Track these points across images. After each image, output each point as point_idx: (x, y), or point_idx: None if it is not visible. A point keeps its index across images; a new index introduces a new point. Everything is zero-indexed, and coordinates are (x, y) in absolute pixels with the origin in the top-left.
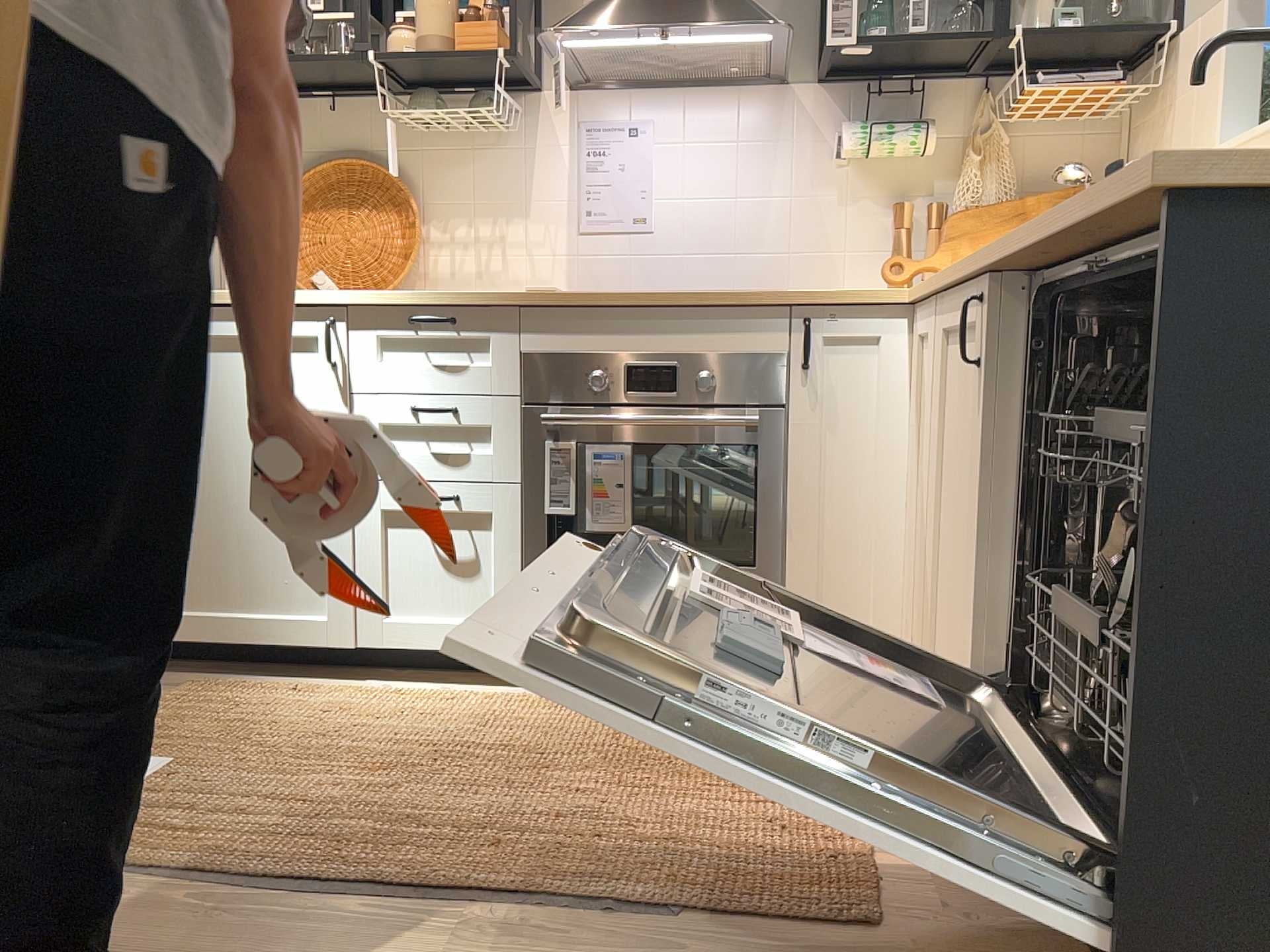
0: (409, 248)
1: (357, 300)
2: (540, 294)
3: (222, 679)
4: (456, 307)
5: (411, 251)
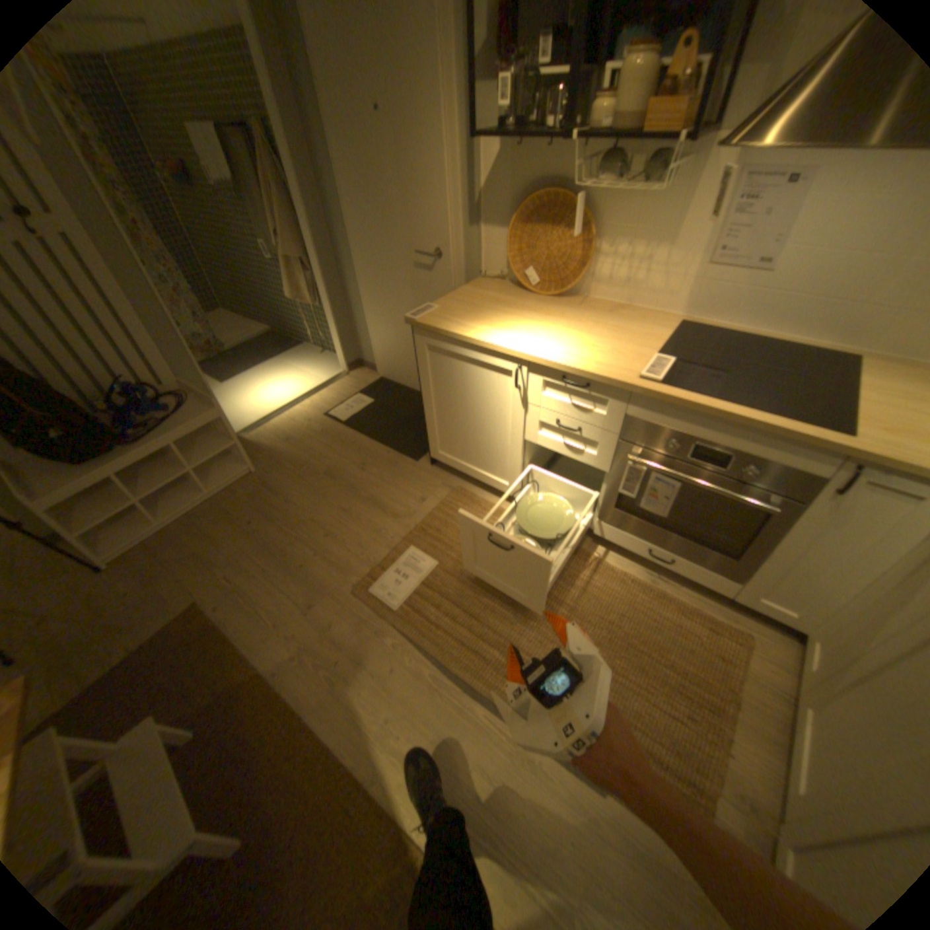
0: (586, 259)
1: (534, 359)
2: (647, 389)
3: (467, 486)
4: (591, 379)
5: (586, 263)
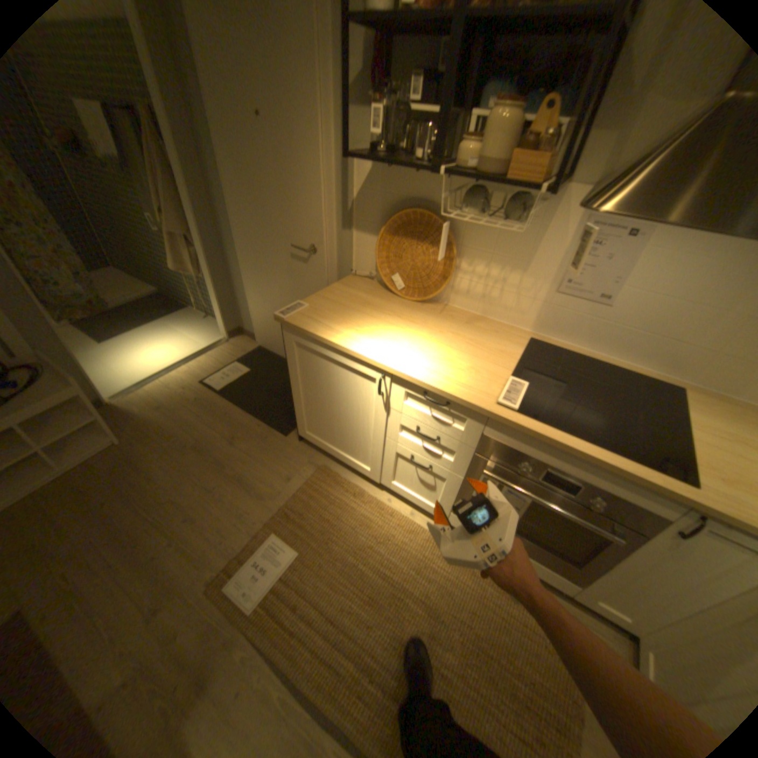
0: (447, 274)
1: (397, 374)
2: (505, 418)
3: (331, 466)
4: (451, 400)
5: (447, 278)
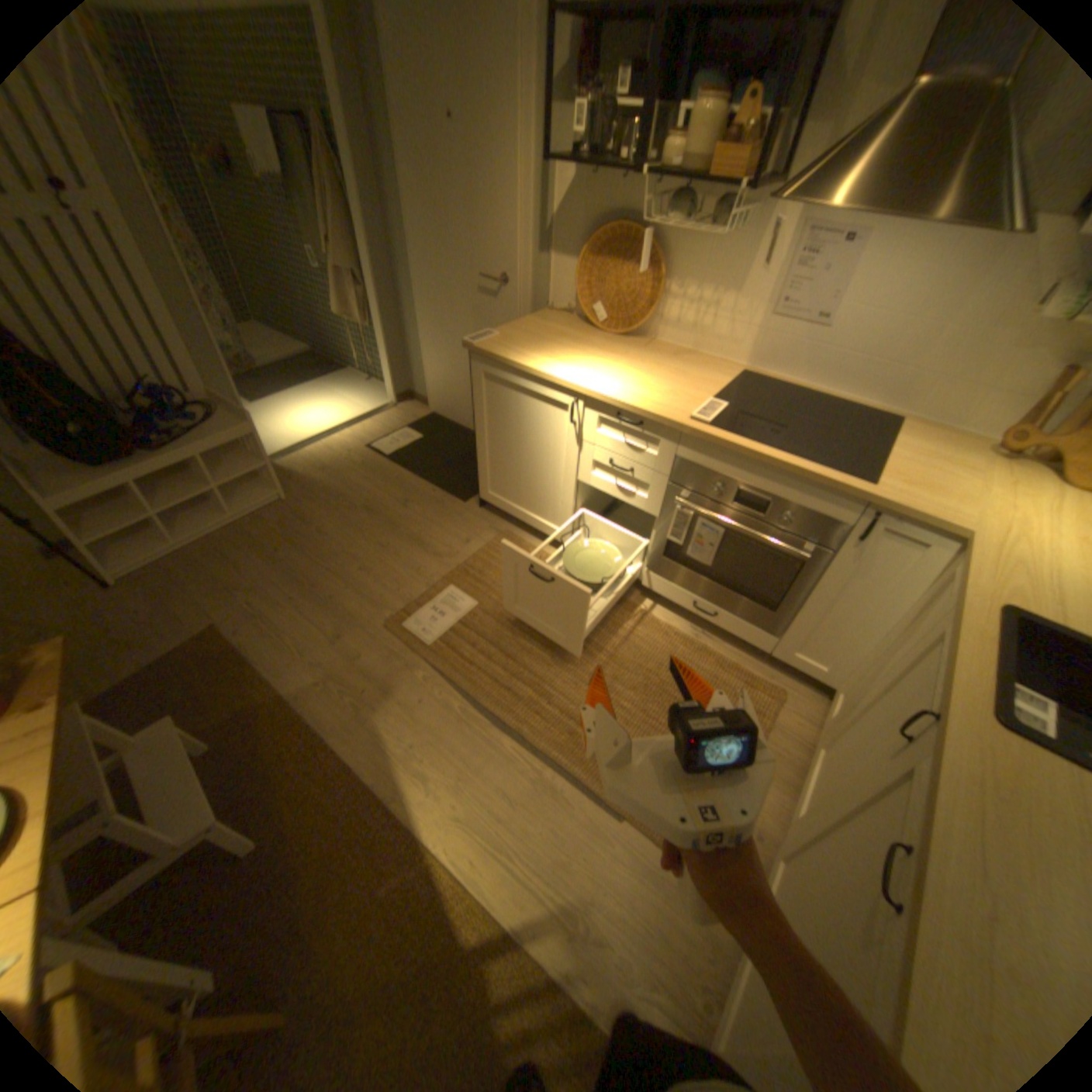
0: (655, 299)
1: (591, 394)
2: (696, 429)
3: (516, 531)
4: (644, 417)
5: (655, 304)
